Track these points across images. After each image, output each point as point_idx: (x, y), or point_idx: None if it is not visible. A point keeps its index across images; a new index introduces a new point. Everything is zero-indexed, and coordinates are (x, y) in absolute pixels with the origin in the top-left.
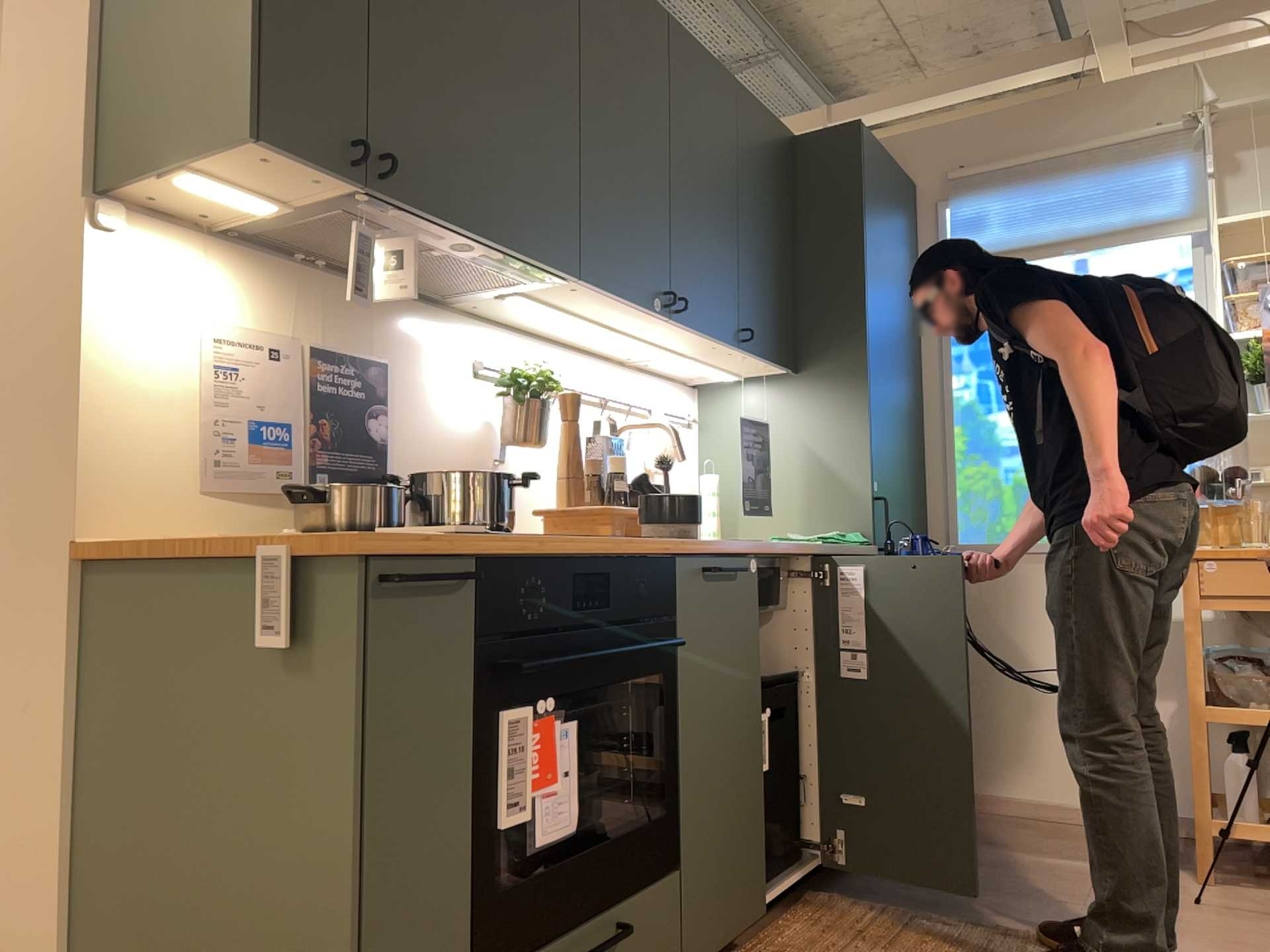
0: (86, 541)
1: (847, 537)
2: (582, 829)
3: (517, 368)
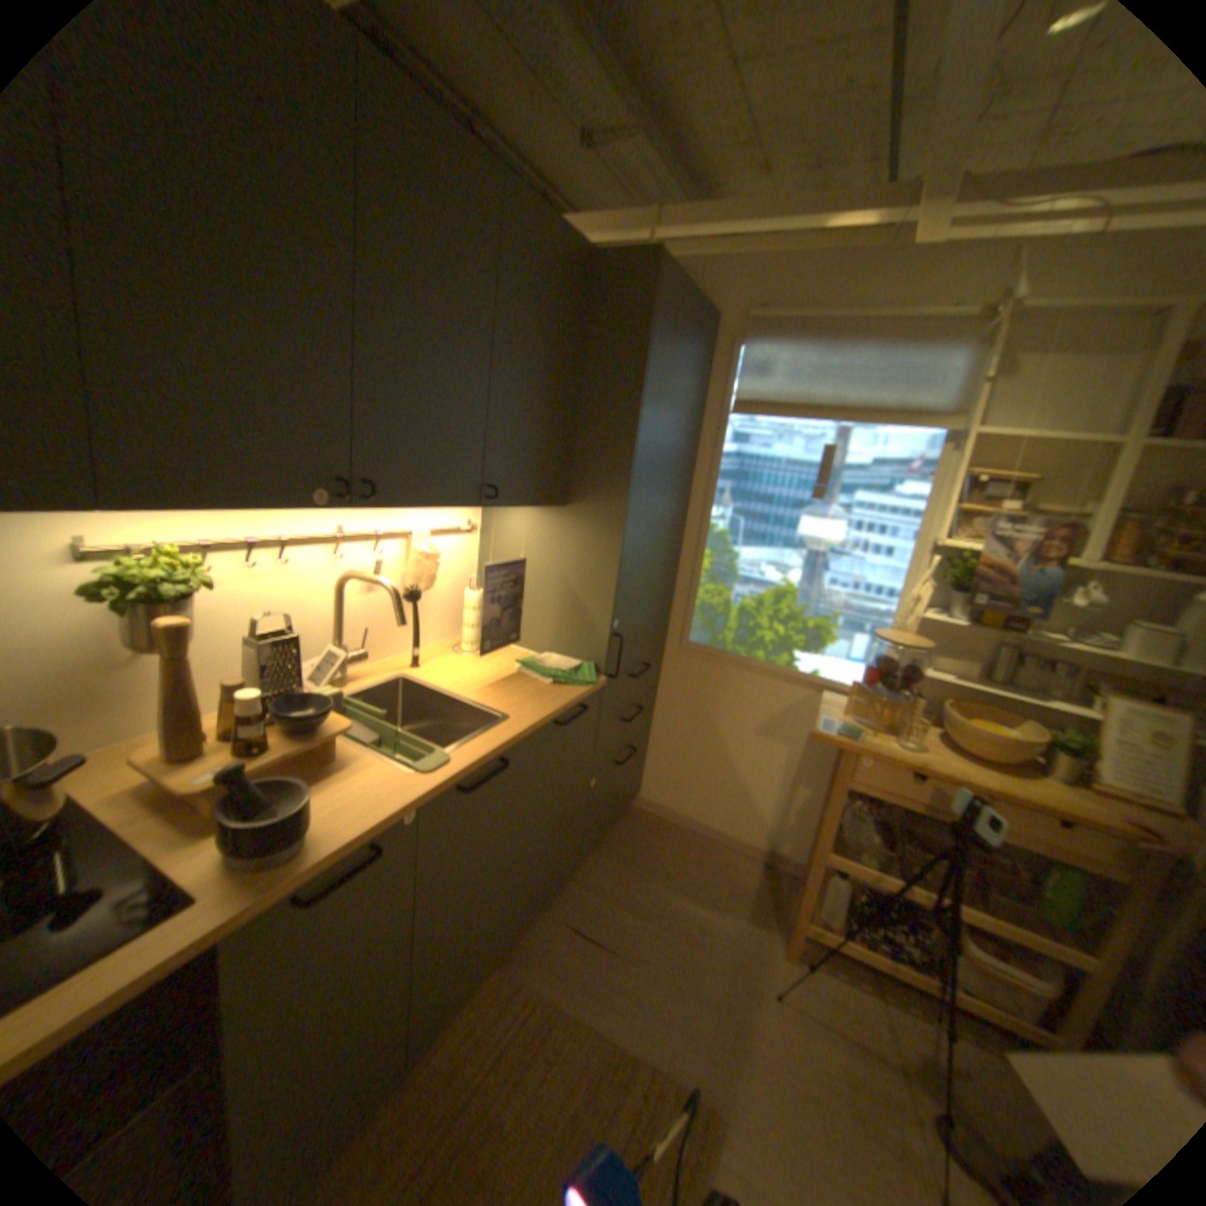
0: None
1: (577, 675)
2: None
3: (130, 561)
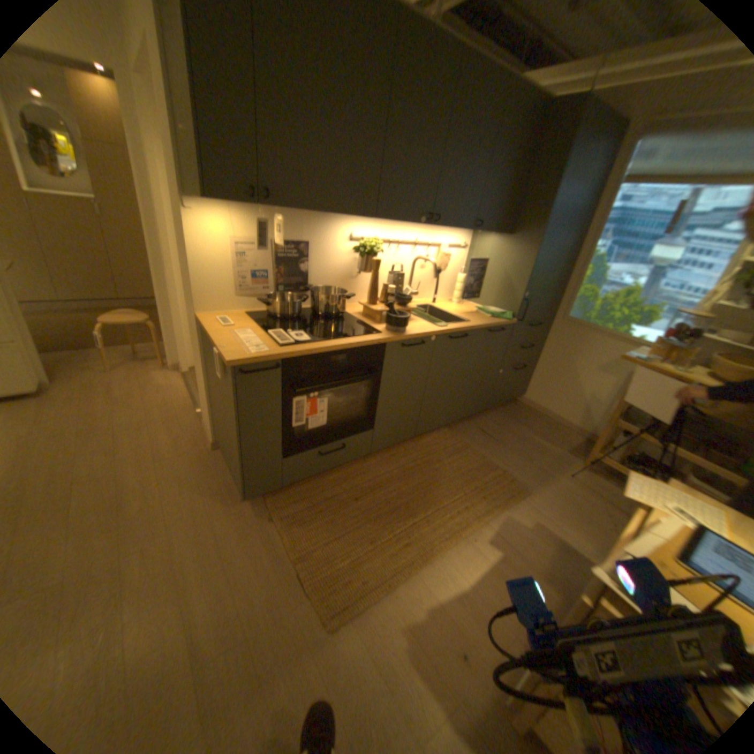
0: (198, 315)
1: (501, 315)
2: (337, 417)
3: (363, 242)
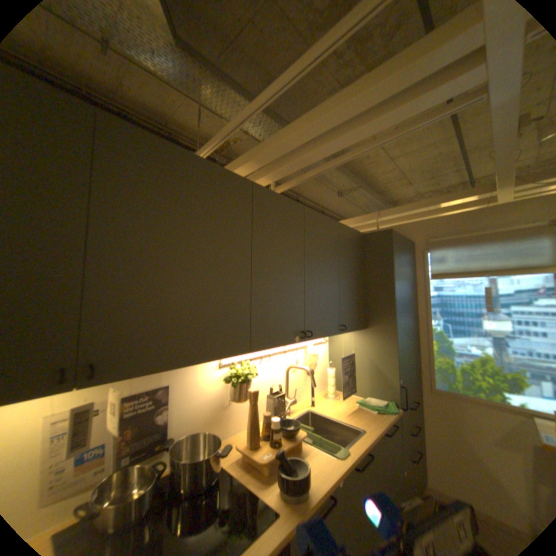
0: None
1: (388, 409)
2: None
3: (235, 367)
